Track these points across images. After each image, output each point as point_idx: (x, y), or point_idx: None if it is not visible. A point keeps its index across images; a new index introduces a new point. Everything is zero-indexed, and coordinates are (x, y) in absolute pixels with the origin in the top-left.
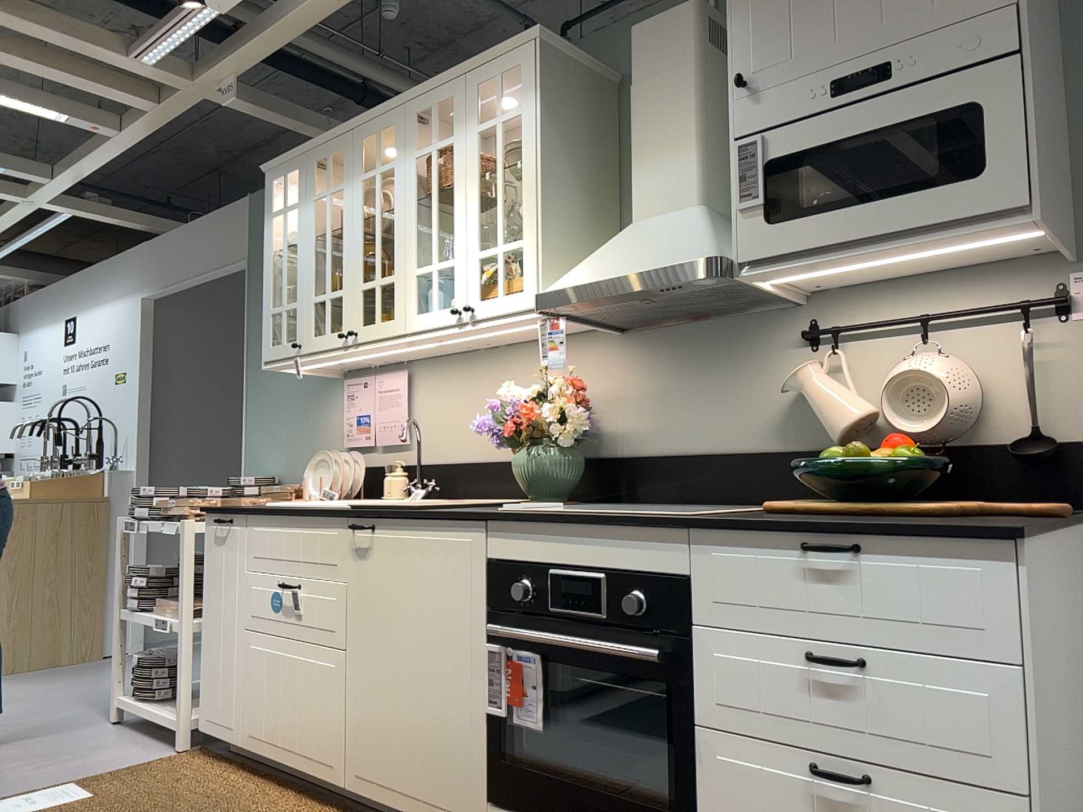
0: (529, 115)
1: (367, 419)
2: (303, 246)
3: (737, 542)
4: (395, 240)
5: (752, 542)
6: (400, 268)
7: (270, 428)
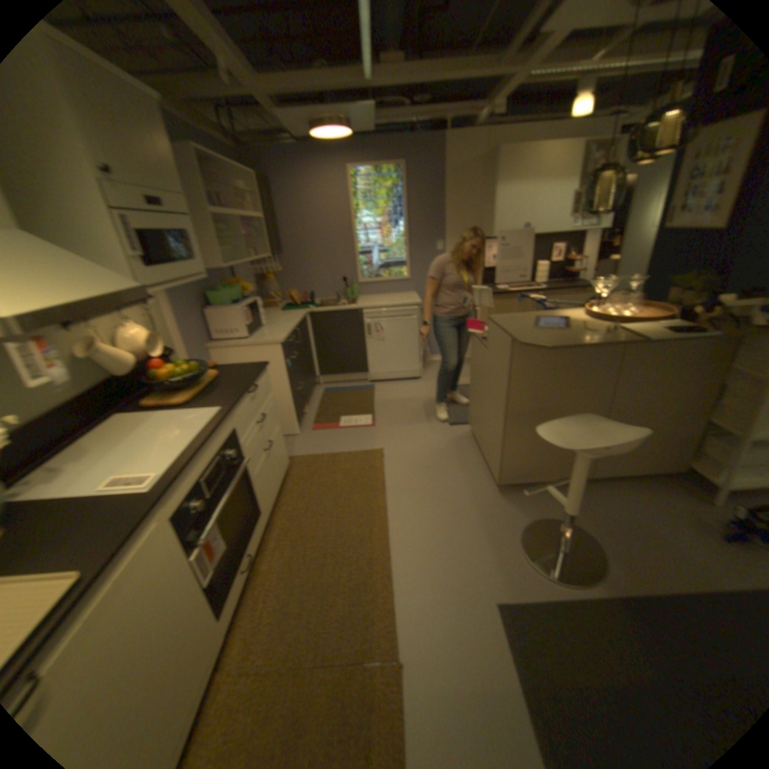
0: None
1: None
2: None
3: (241, 404)
4: None
5: (243, 400)
6: None
7: None
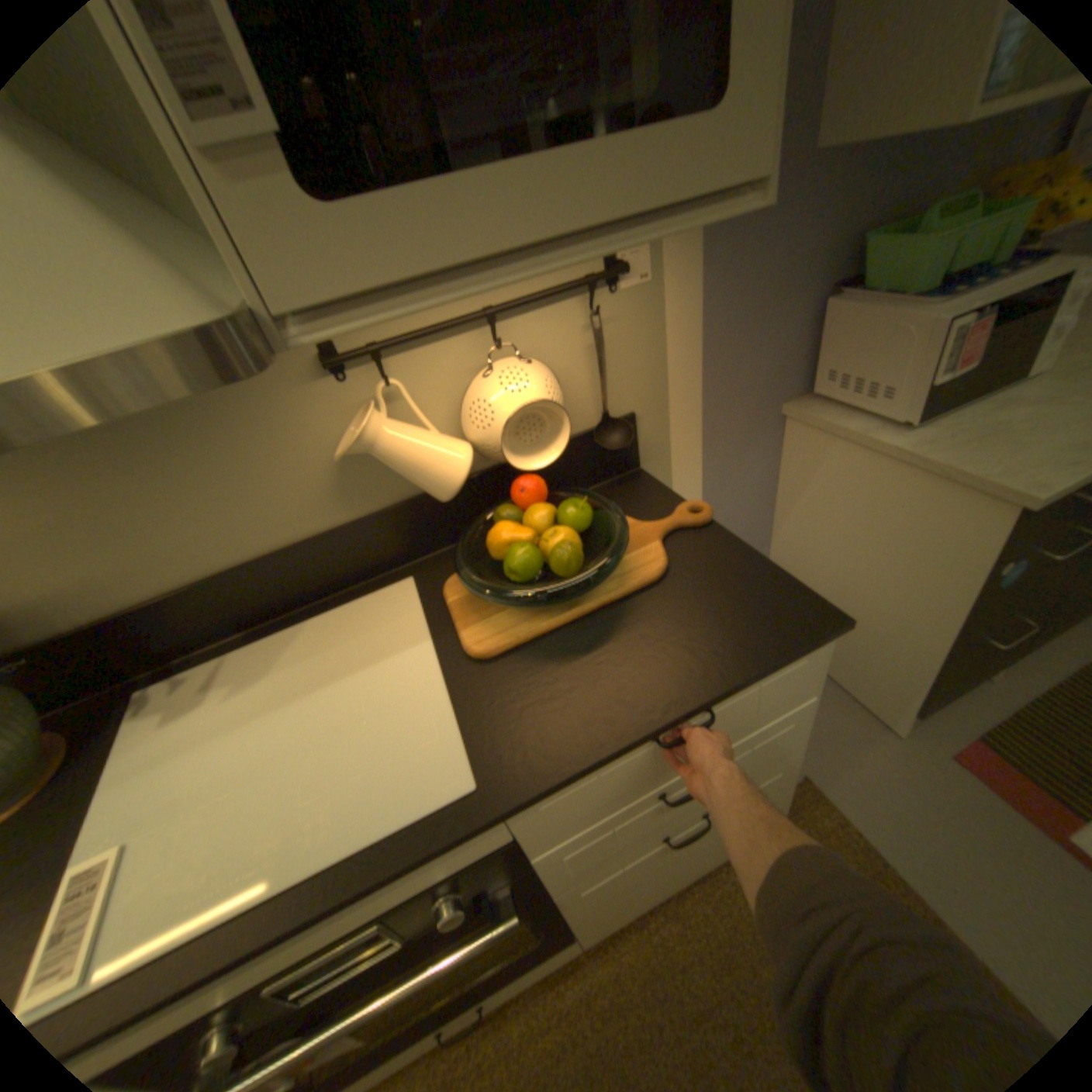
0: None
1: None
2: None
3: (570, 781)
4: None
5: (591, 769)
6: None
7: None
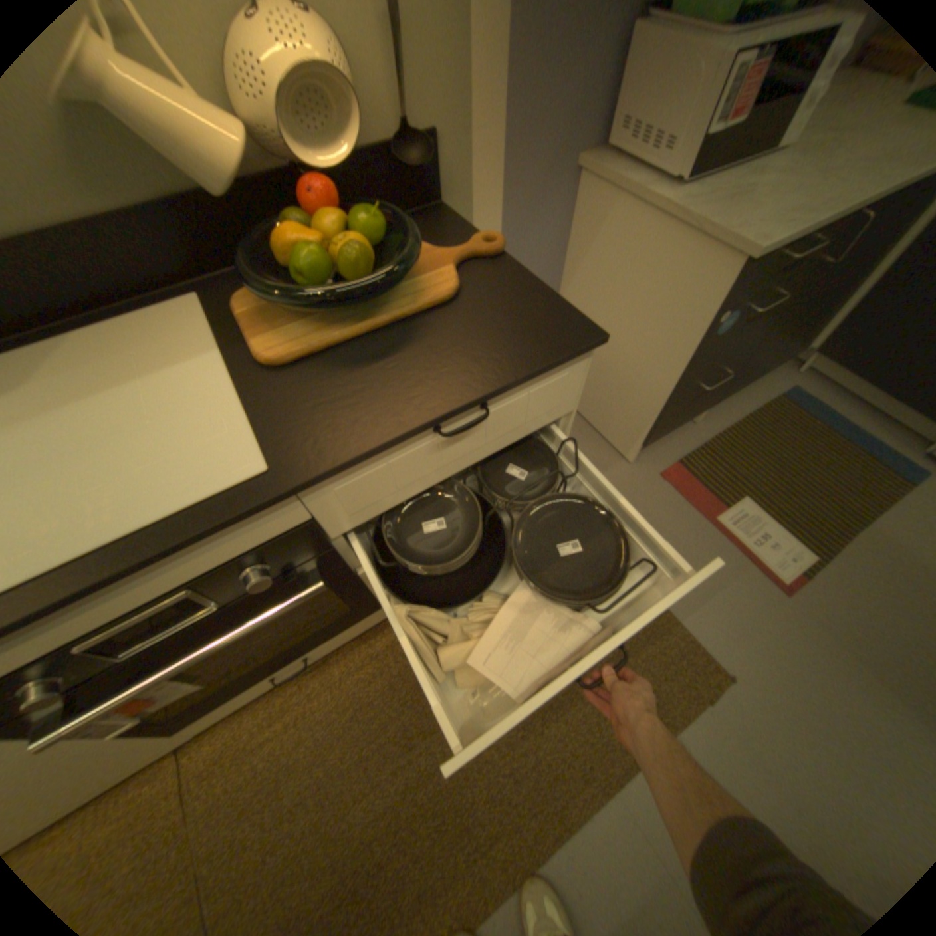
0: None
1: None
2: None
3: (360, 463)
4: None
5: (380, 454)
6: None
7: None
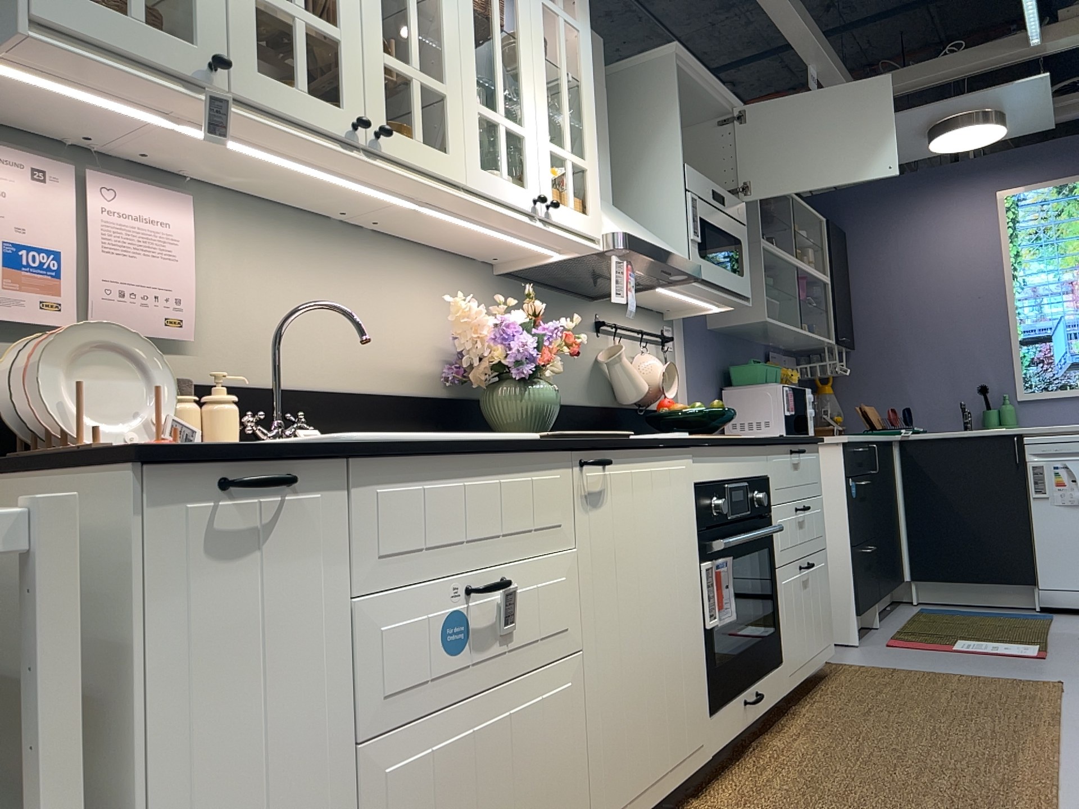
0: (588, 42)
1: (57, 261)
2: None
3: (779, 451)
4: (446, 37)
5: (782, 450)
6: (456, 85)
7: None
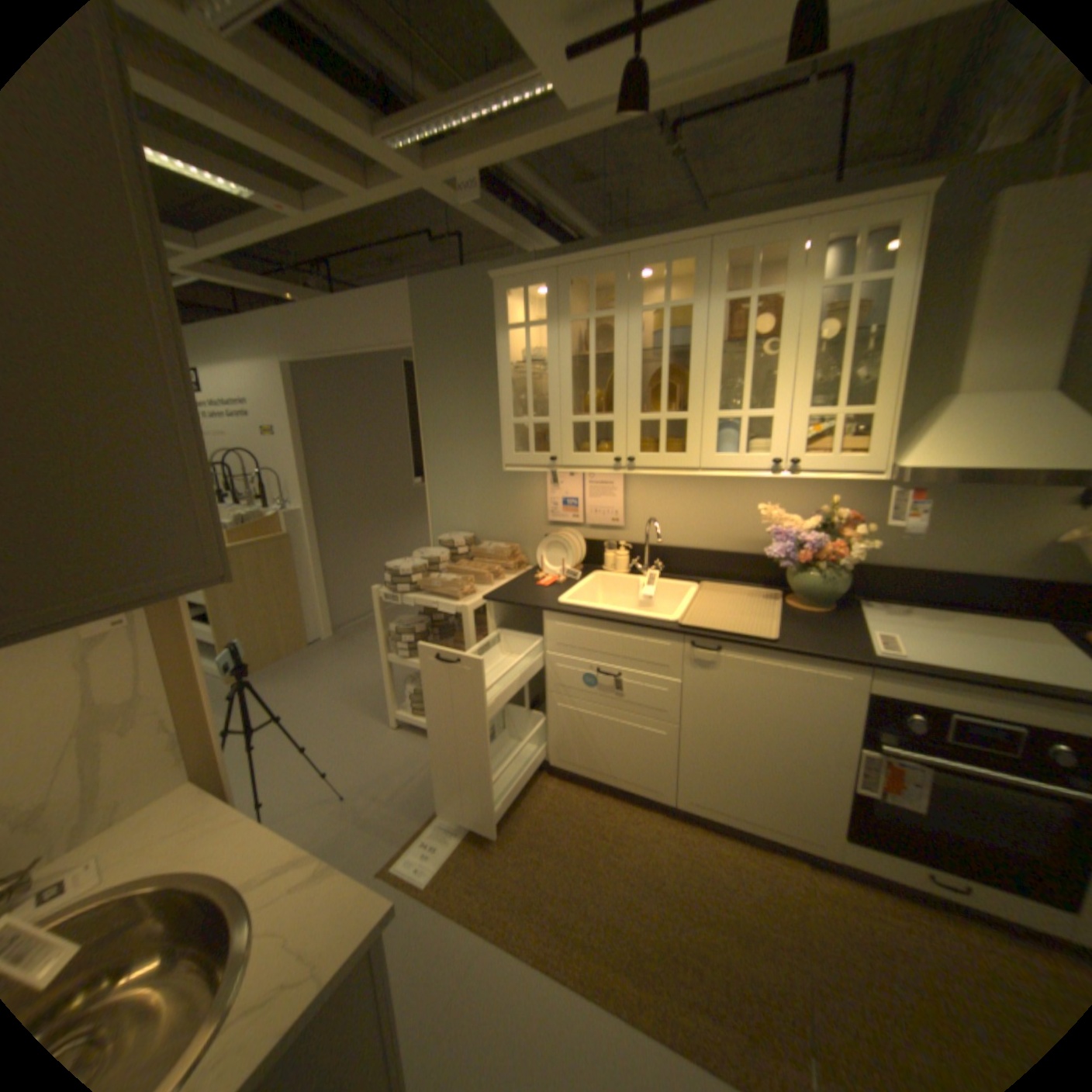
0: (908, 281)
1: (577, 503)
2: (554, 366)
3: None
4: (691, 382)
5: None
6: (697, 409)
7: (457, 496)
